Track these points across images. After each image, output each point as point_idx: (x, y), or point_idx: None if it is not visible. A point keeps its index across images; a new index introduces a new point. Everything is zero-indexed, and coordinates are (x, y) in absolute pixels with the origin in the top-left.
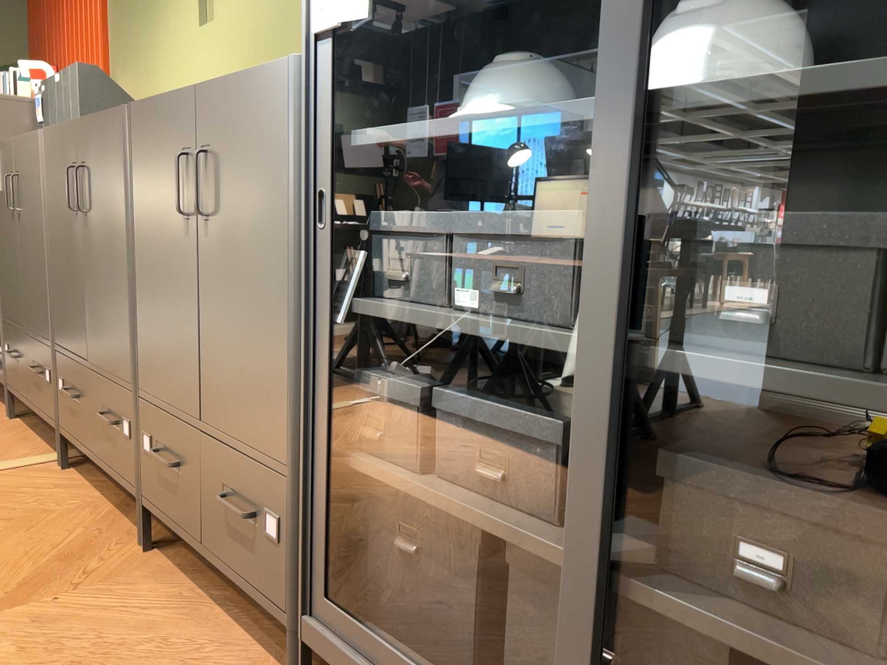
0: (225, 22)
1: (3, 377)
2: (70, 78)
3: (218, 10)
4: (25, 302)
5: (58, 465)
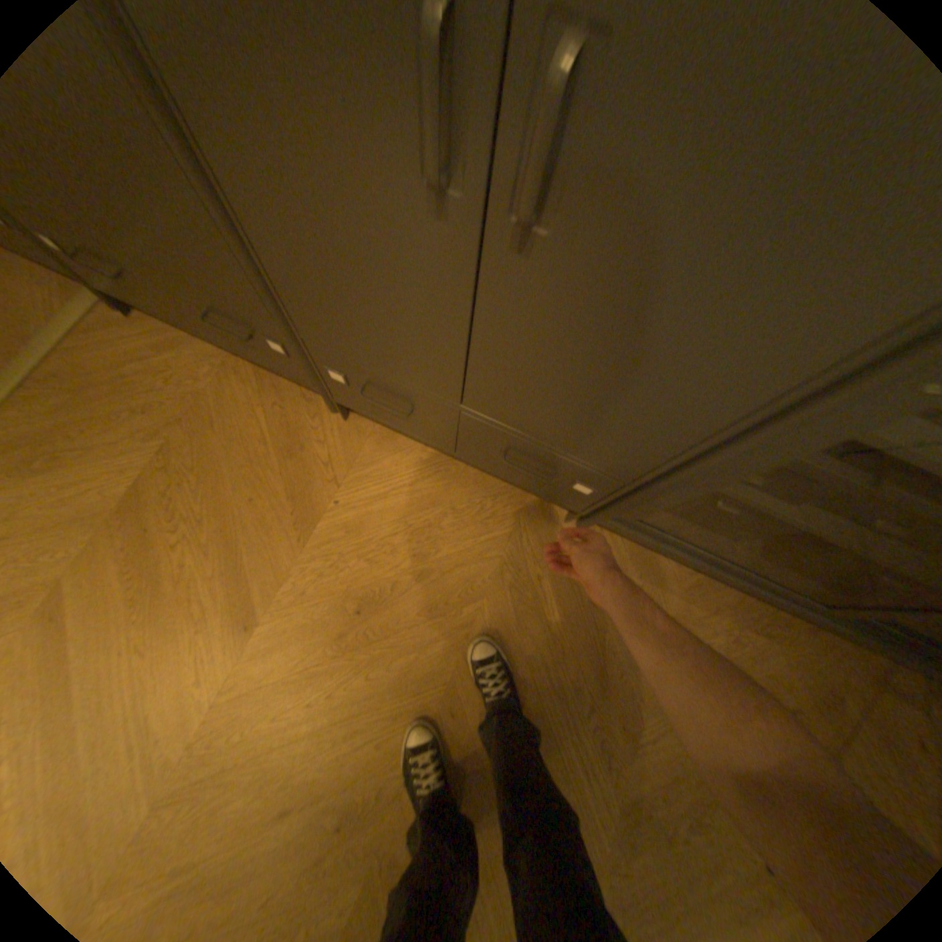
0: None
1: None
2: None
3: None
4: None
5: (110, 309)
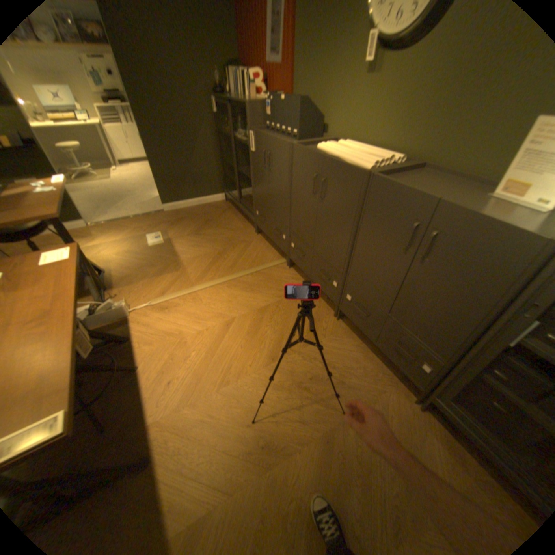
0: (390, 76)
1: (254, 220)
2: (293, 102)
3: (386, 66)
4: (271, 205)
5: (286, 265)
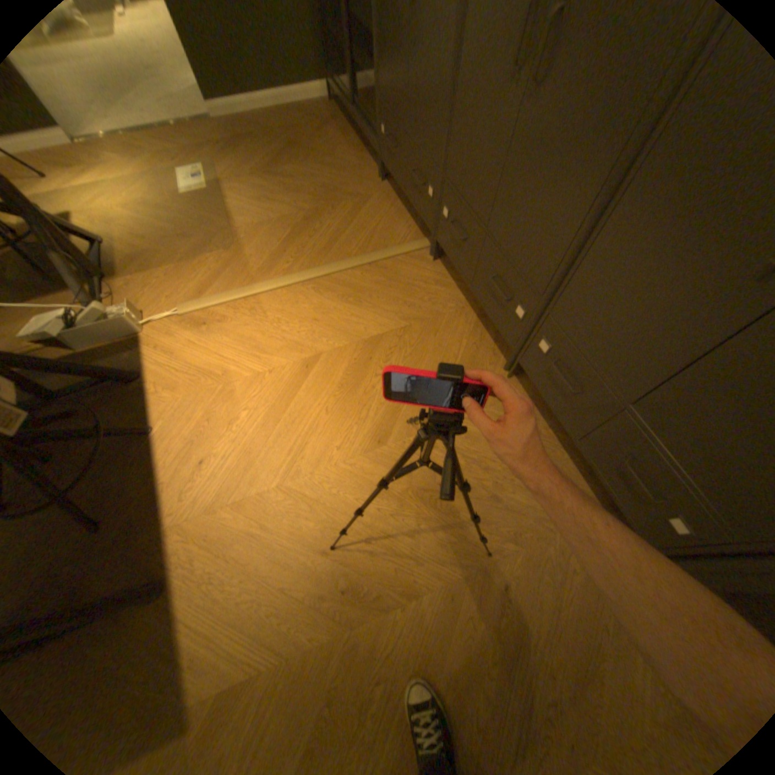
0: None
1: (377, 146)
2: None
3: None
4: (411, 107)
5: (430, 253)
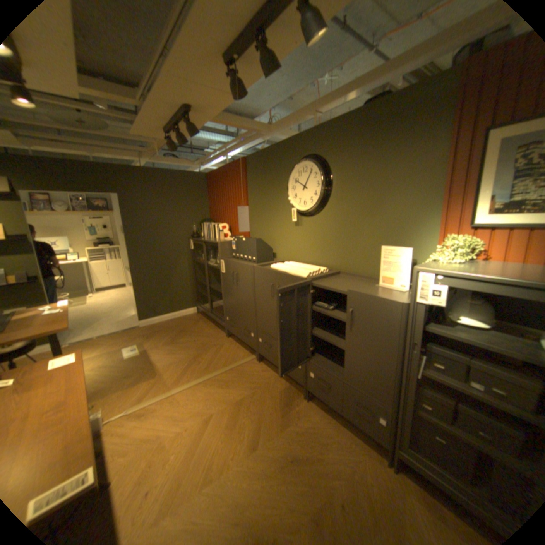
0: (308, 228)
1: (224, 325)
2: (251, 241)
3: (304, 223)
4: (239, 309)
5: (256, 360)
